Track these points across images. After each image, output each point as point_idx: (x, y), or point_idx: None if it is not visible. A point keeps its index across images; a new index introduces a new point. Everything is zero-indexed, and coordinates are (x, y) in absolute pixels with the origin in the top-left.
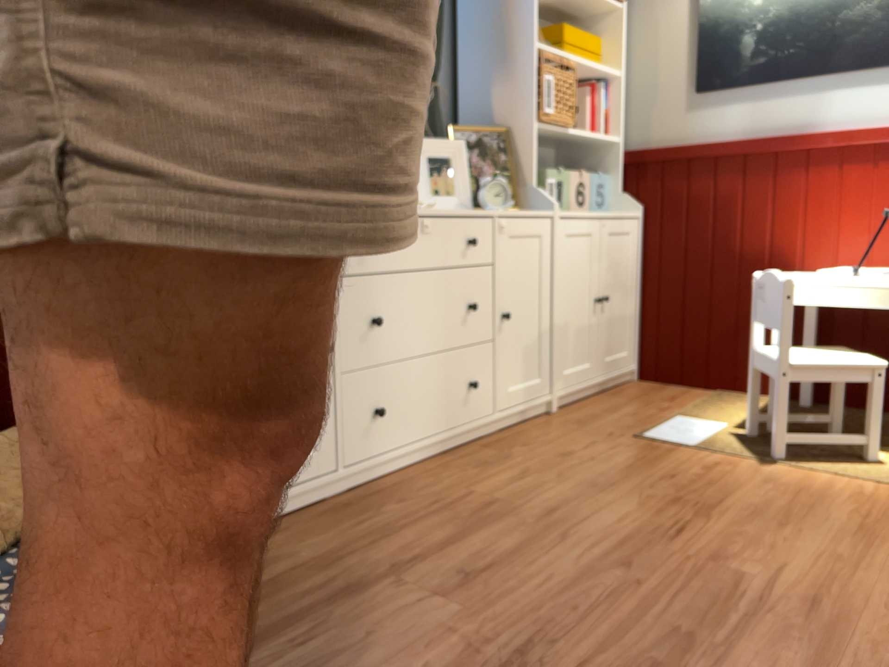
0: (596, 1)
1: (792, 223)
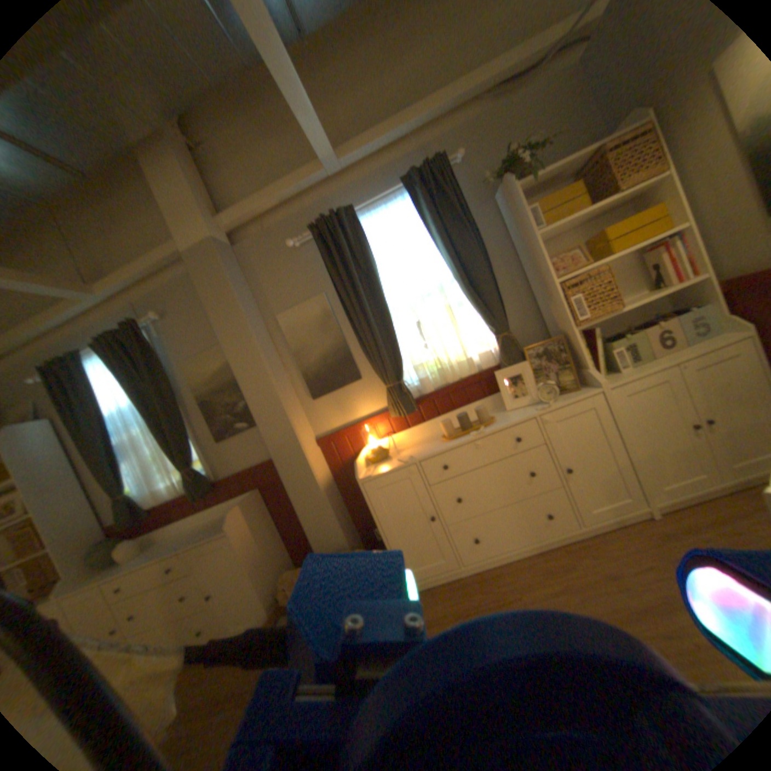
0: (629, 192)
1: None
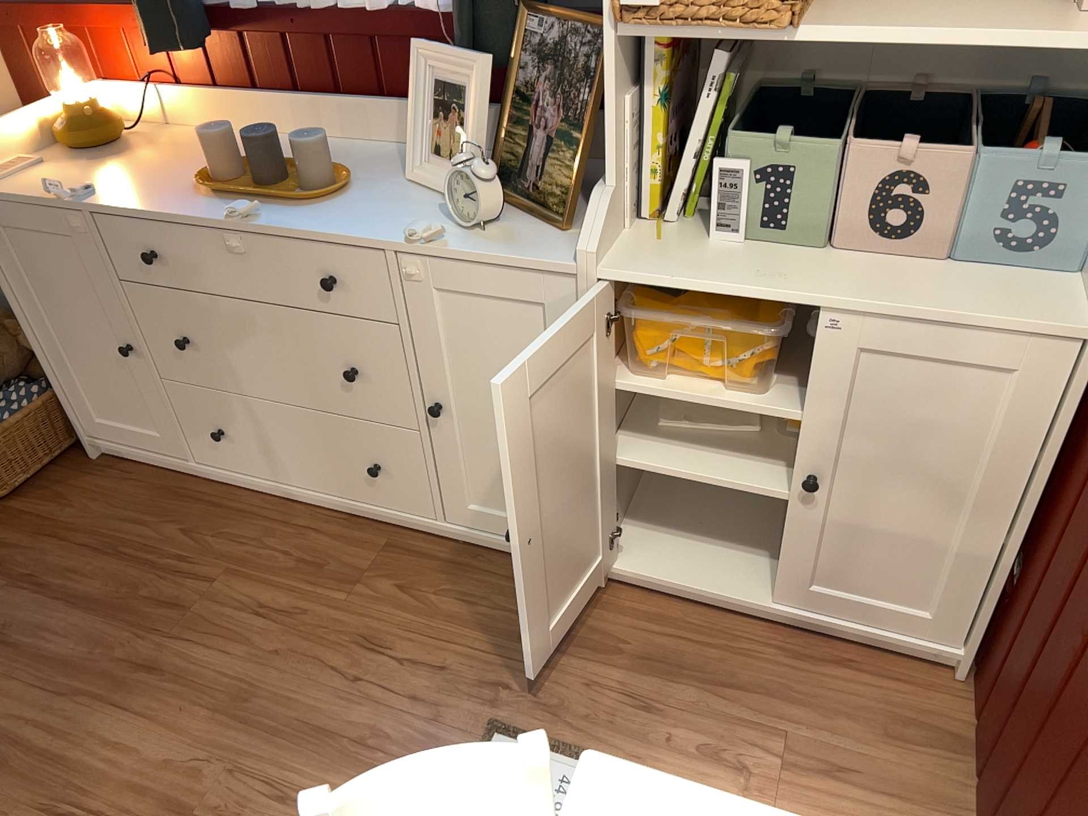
0: None
1: None
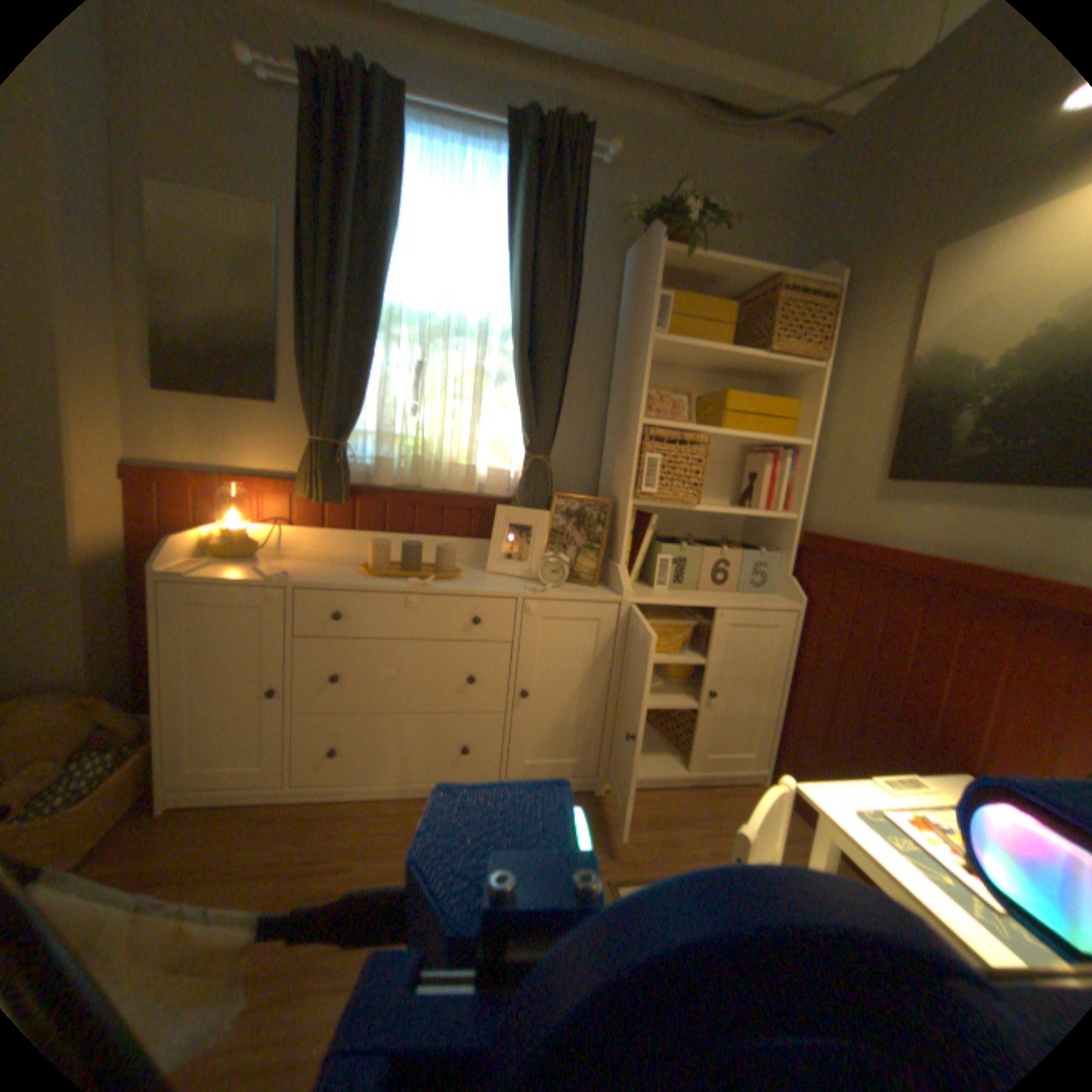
0: (777, 362)
1: (983, 702)
